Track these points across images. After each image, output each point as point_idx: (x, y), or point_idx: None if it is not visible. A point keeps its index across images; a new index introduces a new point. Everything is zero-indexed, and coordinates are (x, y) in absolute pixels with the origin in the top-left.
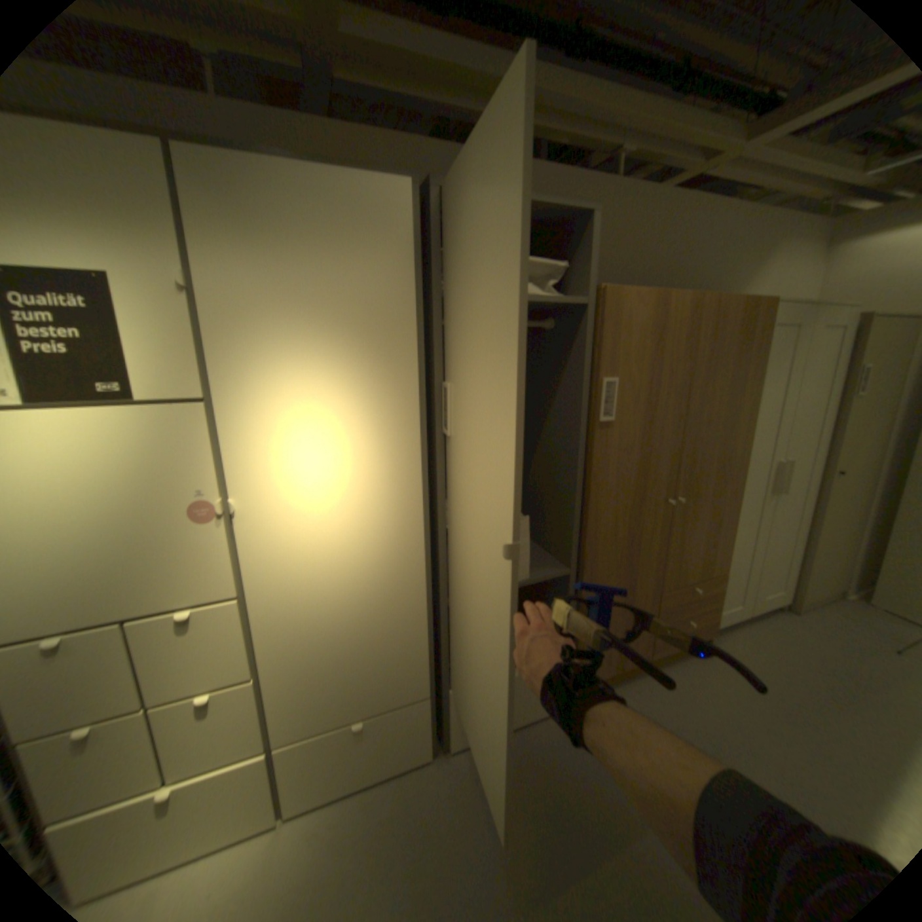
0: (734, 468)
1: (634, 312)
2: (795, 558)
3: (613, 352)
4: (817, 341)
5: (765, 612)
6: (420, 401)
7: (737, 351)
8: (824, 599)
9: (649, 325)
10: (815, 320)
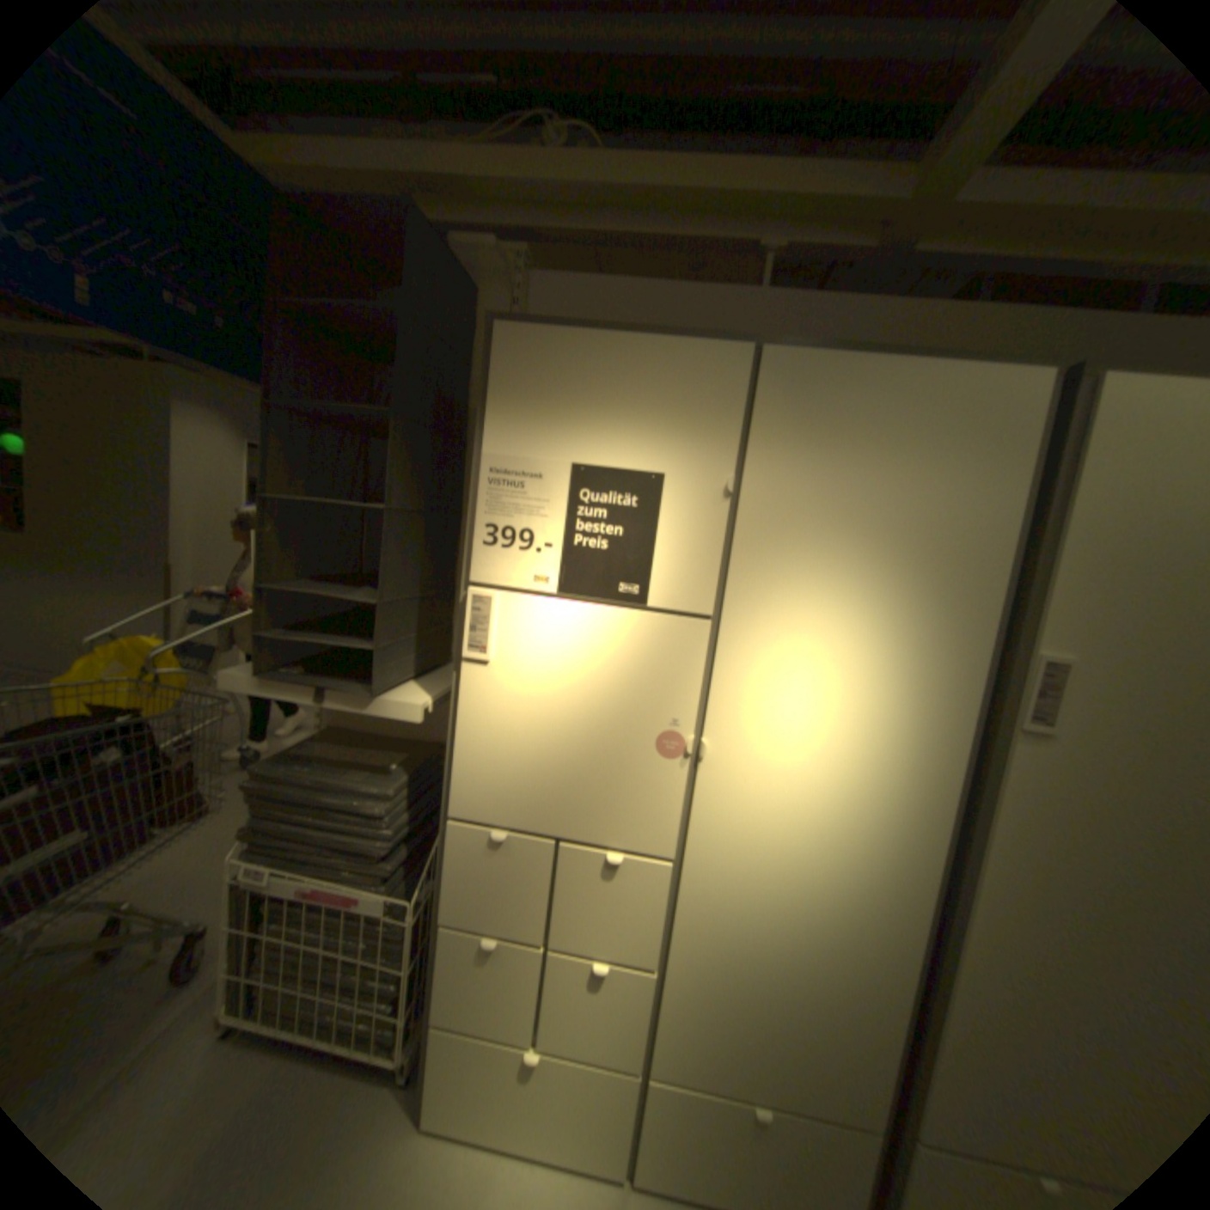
0: None
1: None
2: None
3: None
4: None
5: None
6: (988, 672)
7: None
8: None
9: None
10: None
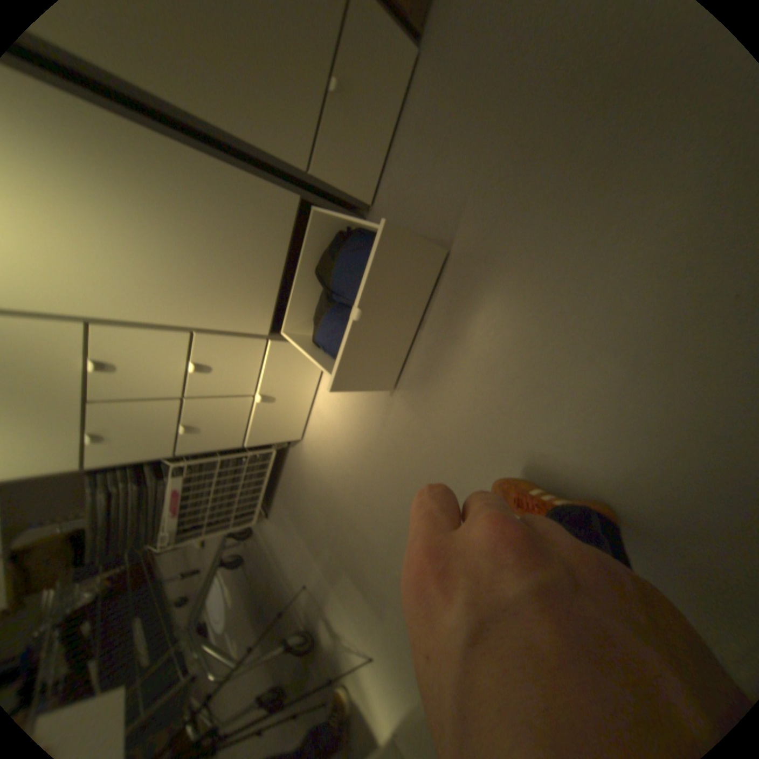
0: None
1: None
2: None
3: None
4: None
5: None
6: None
7: None
8: None
9: None
10: None
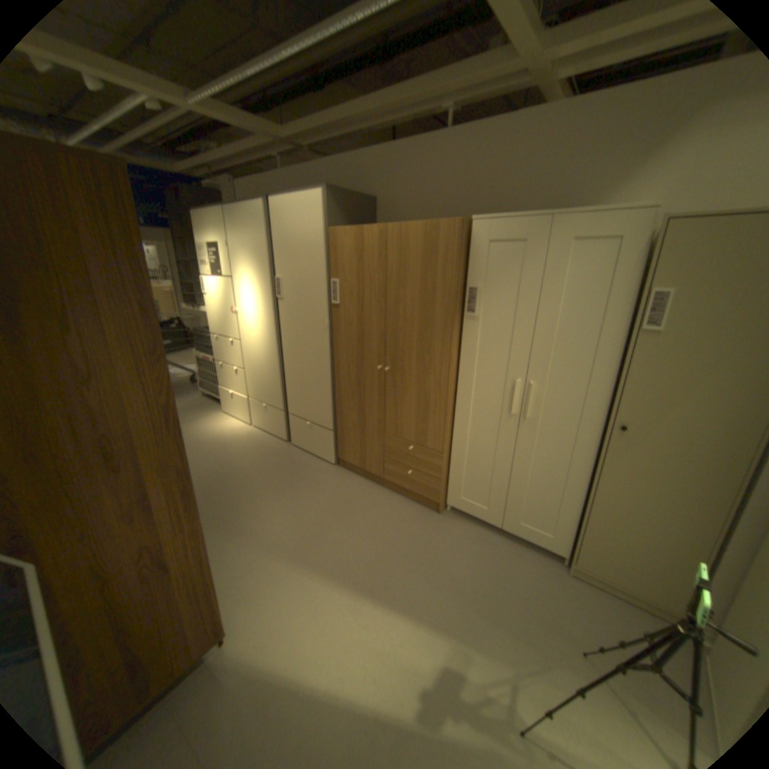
0: (435, 361)
1: (344, 242)
2: (568, 505)
3: (336, 265)
4: (560, 255)
5: (523, 536)
6: (272, 284)
7: (423, 266)
8: (623, 590)
9: (353, 249)
10: (552, 232)
